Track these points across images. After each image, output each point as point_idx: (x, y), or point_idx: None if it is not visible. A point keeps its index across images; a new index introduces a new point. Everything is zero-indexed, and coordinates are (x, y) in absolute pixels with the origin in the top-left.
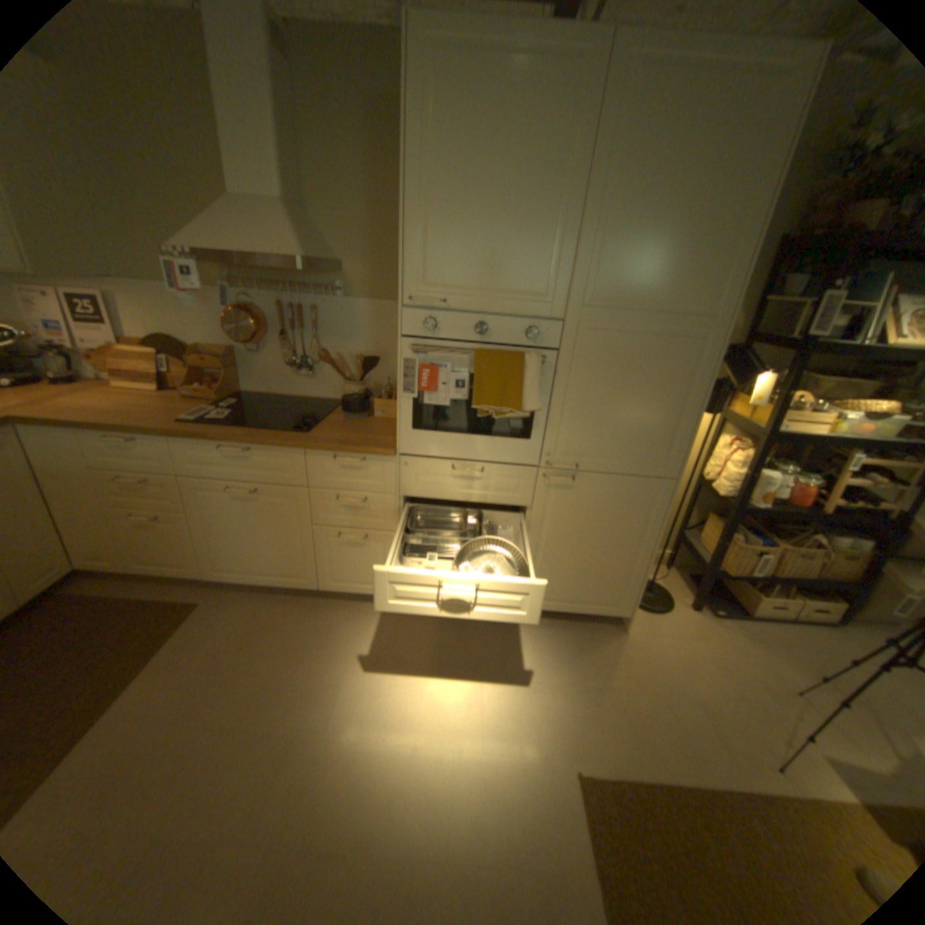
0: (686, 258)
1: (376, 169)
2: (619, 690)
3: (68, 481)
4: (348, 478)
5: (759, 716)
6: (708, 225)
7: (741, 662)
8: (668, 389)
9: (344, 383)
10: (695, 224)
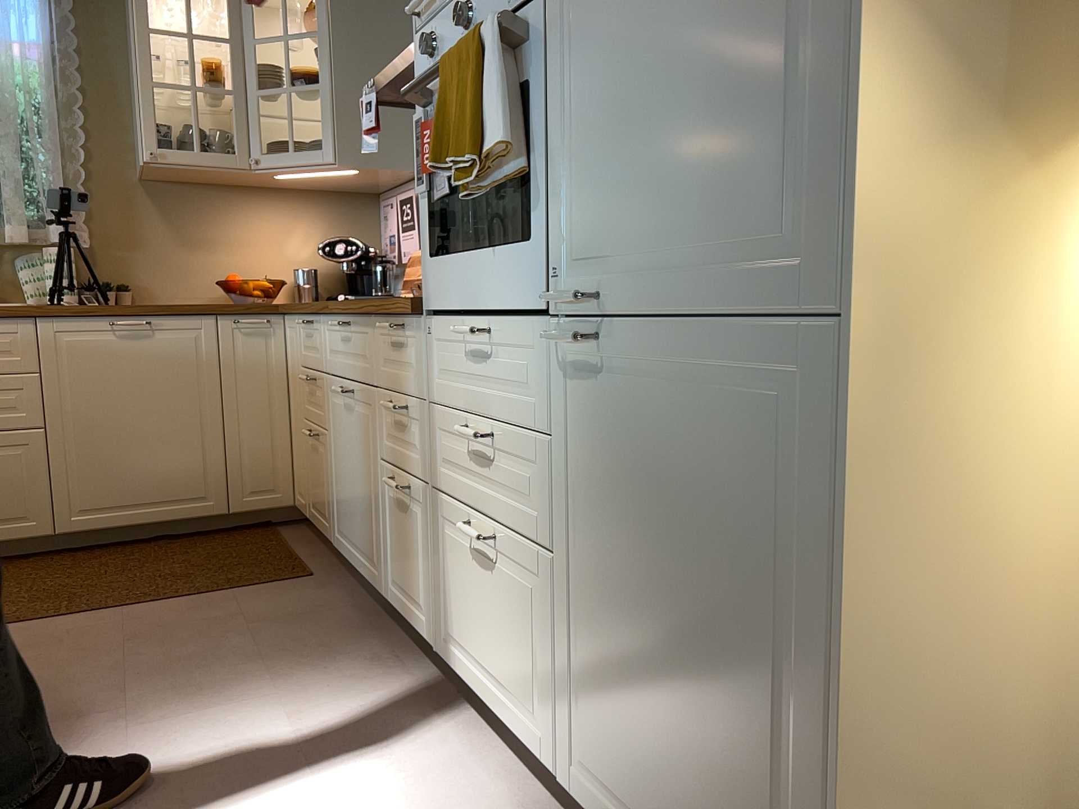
0: None
1: None
2: None
3: (294, 382)
4: (397, 368)
5: None
6: None
7: None
8: None
9: None
10: None
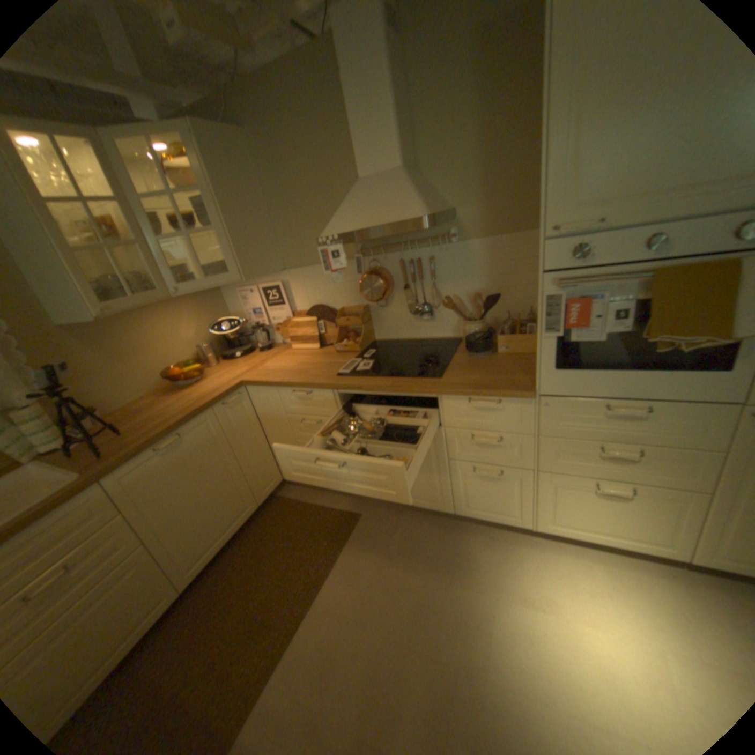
0: None
1: (488, 101)
2: None
3: (275, 421)
4: (483, 419)
5: None
6: None
7: None
8: None
9: (462, 321)
10: None
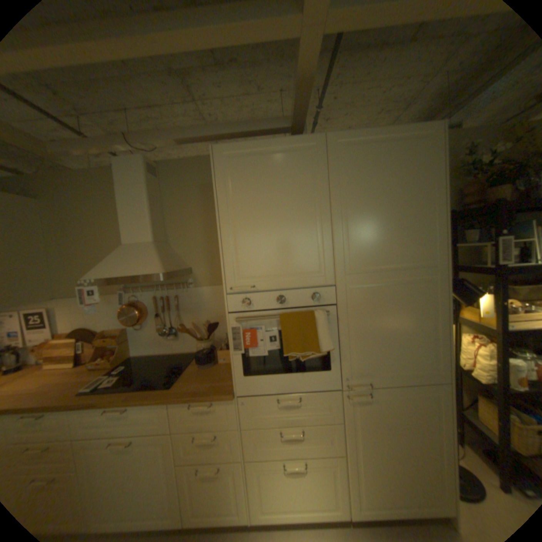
0: (405, 235)
1: (207, 217)
2: None
3: None
4: (199, 422)
5: None
6: (412, 215)
7: None
8: (422, 318)
9: (198, 341)
10: (404, 216)
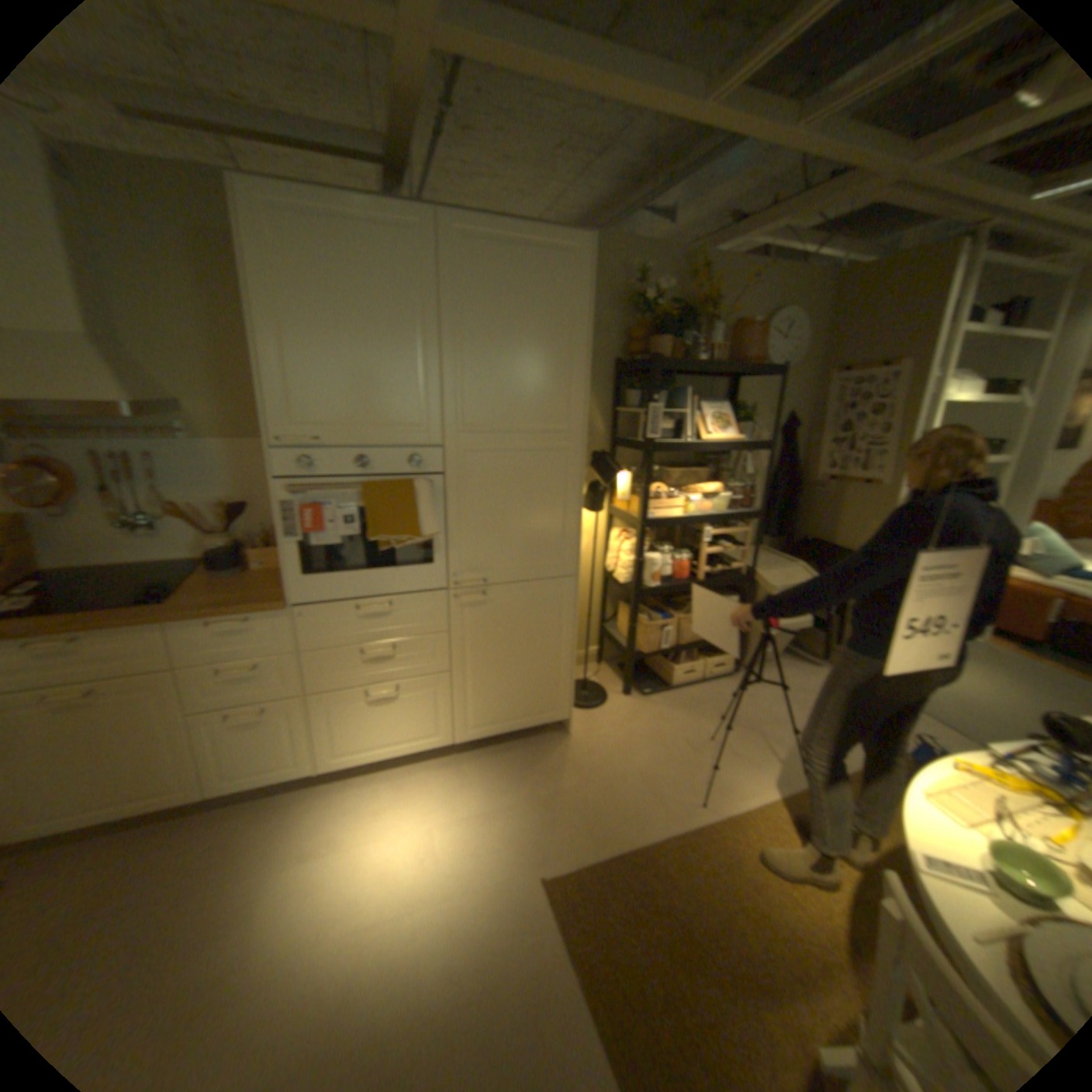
0: (533, 387)
1: (206, 301)
2: (567, 790)
3: None
4: (223, 648)
5: (683, 769)
6: (544, 361)
7: (665, 728)
8: (547, 497)
9: (197, 539)
10: (534, 360)
